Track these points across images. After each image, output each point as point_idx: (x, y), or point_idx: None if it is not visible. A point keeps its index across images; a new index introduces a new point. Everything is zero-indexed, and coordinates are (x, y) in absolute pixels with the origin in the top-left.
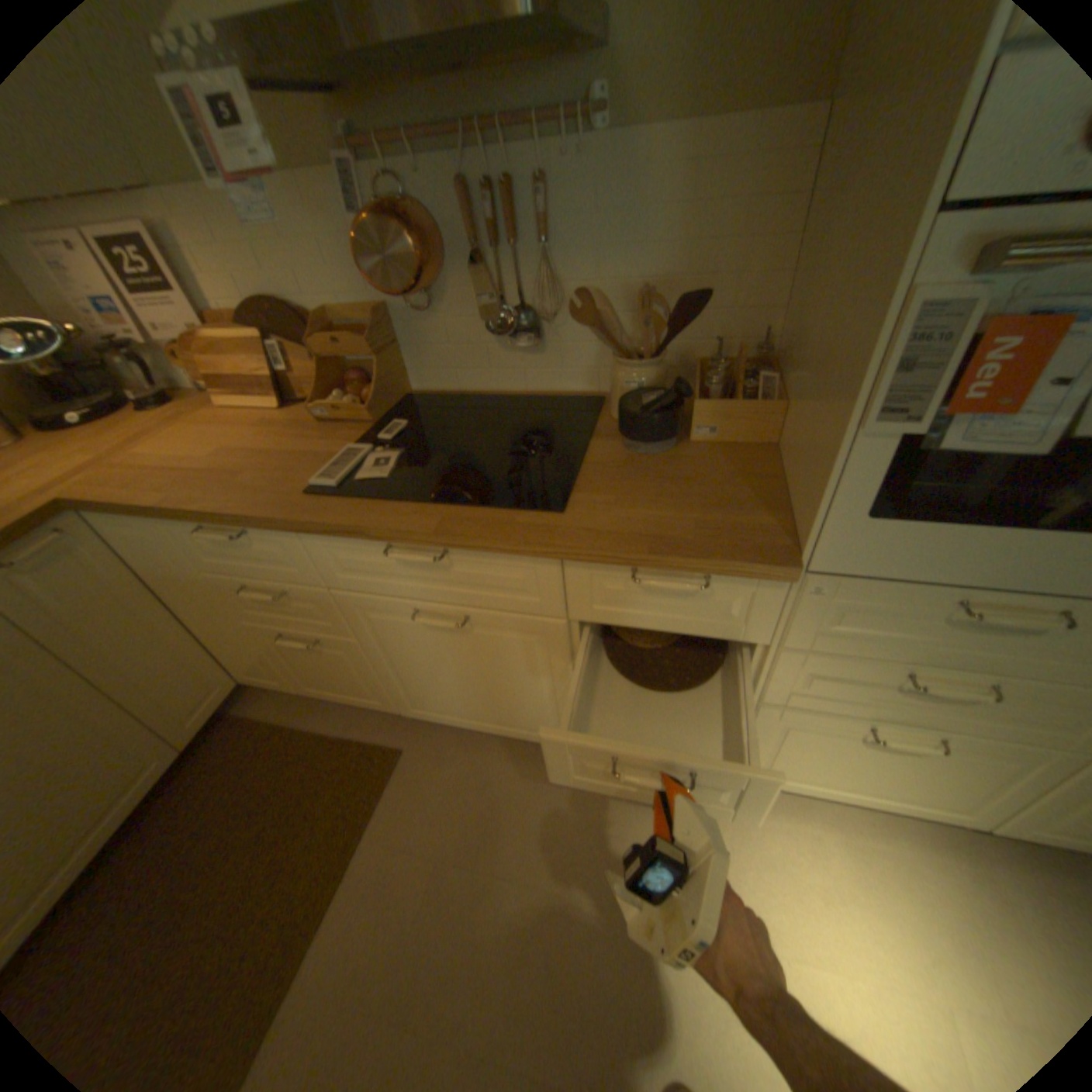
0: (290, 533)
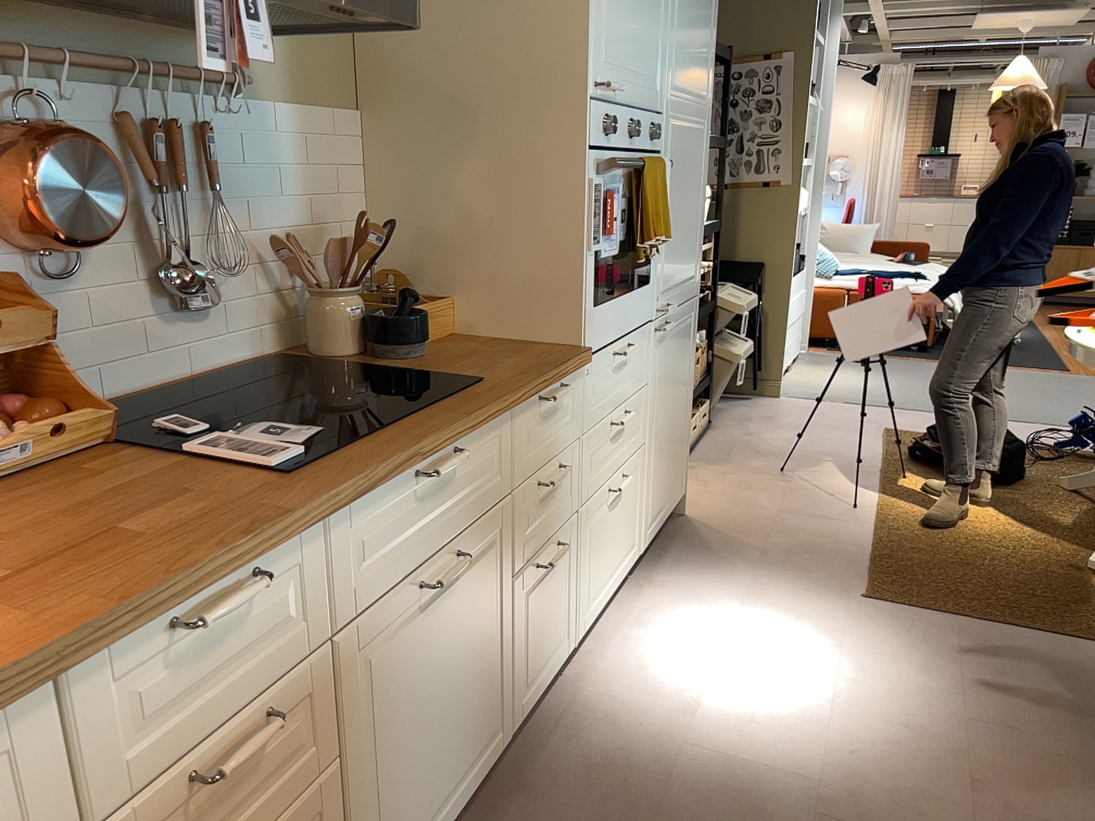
0: (313, 534)
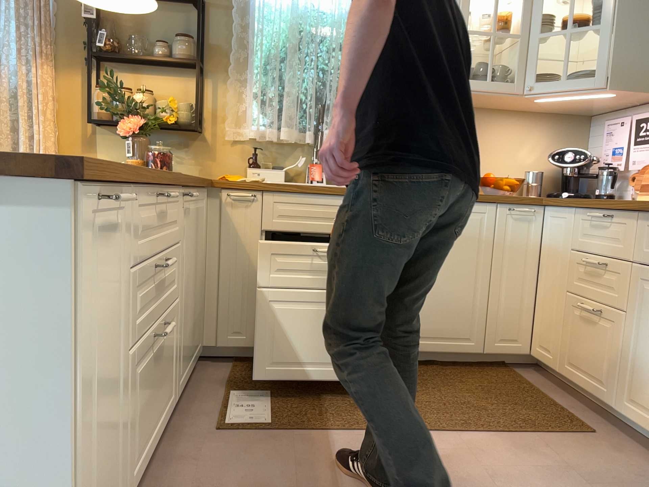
0: (635, 218)
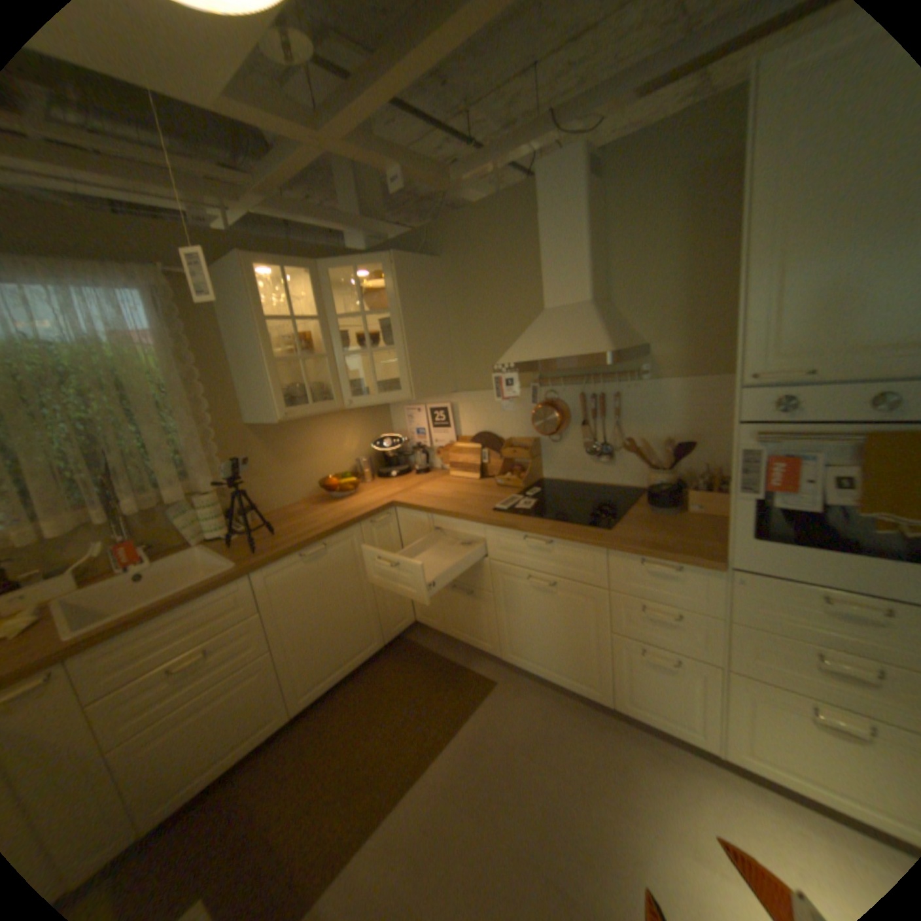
0: (481, 527)
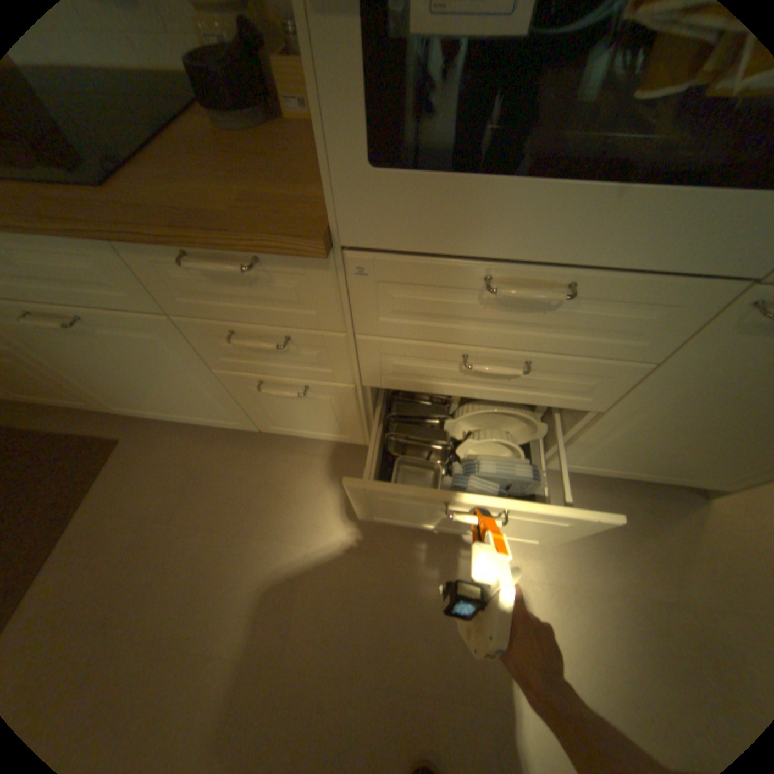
0: None
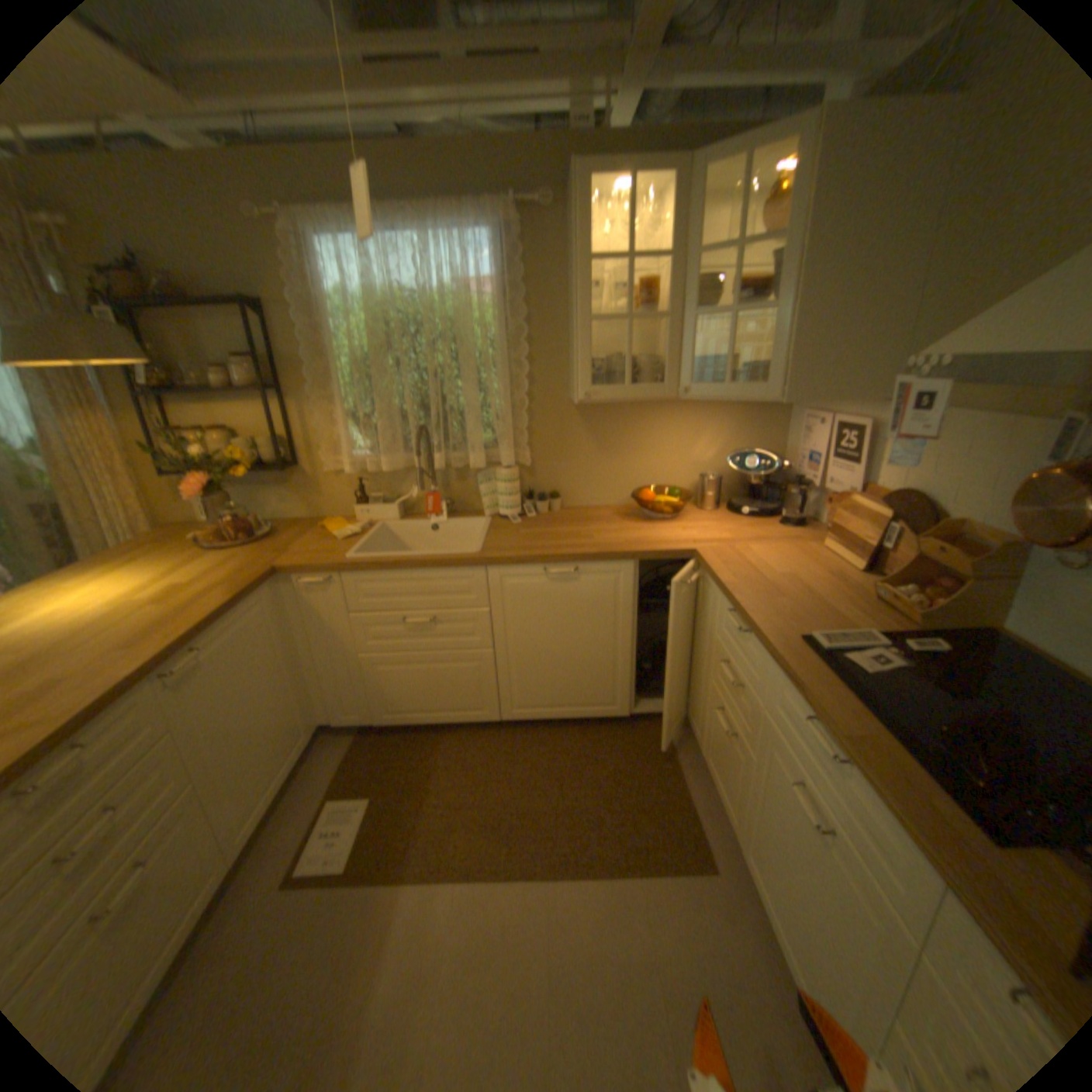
0: (770, 654)
